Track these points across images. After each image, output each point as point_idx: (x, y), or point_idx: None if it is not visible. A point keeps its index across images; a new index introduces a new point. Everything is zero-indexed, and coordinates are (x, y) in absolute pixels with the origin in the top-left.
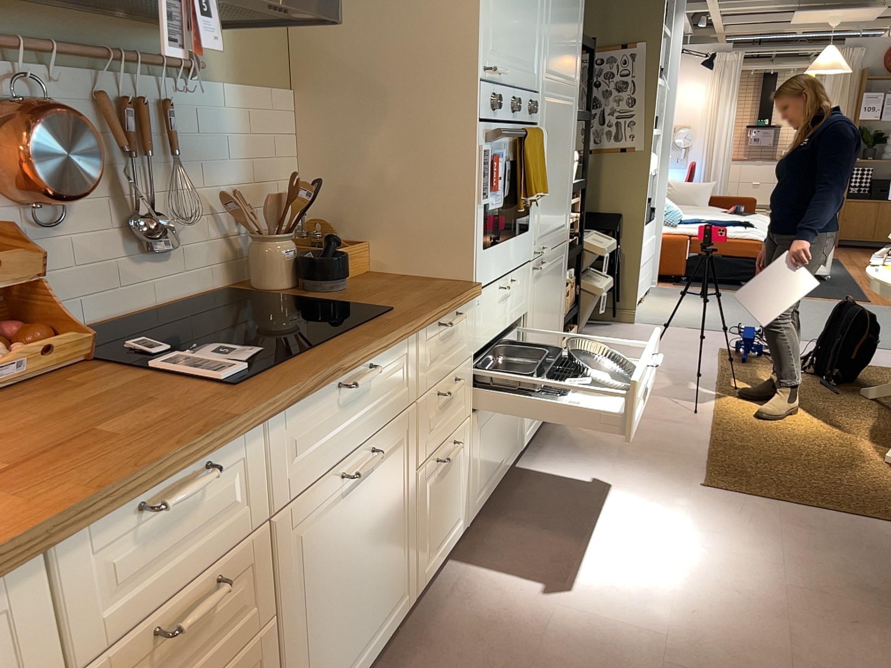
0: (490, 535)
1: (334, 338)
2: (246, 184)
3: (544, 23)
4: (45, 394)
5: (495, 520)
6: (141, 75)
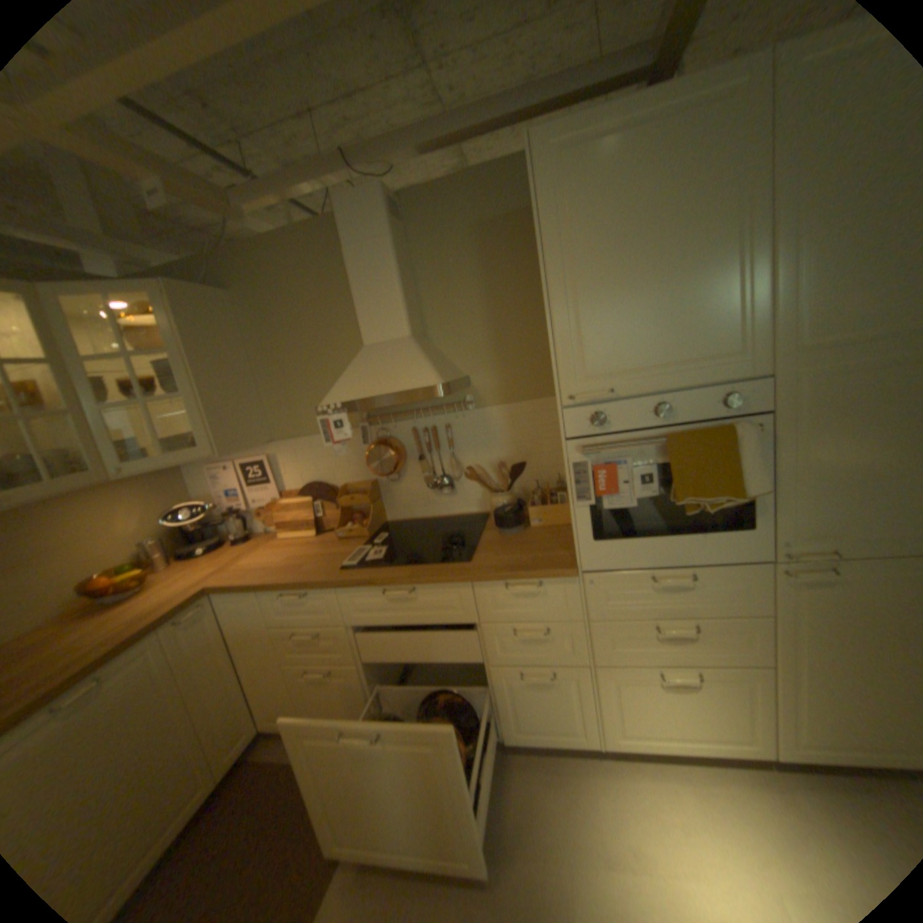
0: (640, 782)
1: (408, 567)
2: (509, 458)
3: (774, 290)
4: (338, 547)
5: (666, 781)
6: (435, 416)
